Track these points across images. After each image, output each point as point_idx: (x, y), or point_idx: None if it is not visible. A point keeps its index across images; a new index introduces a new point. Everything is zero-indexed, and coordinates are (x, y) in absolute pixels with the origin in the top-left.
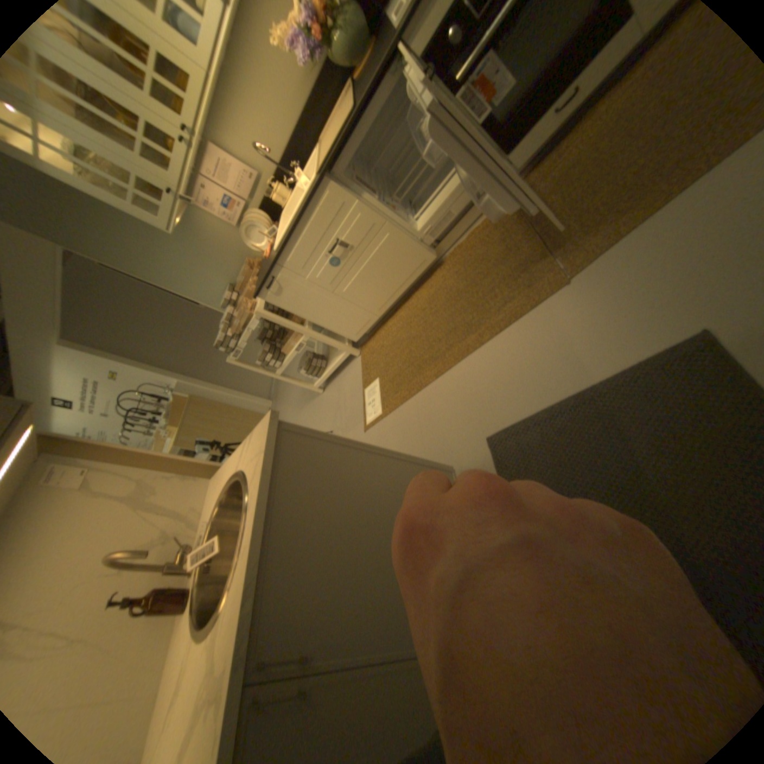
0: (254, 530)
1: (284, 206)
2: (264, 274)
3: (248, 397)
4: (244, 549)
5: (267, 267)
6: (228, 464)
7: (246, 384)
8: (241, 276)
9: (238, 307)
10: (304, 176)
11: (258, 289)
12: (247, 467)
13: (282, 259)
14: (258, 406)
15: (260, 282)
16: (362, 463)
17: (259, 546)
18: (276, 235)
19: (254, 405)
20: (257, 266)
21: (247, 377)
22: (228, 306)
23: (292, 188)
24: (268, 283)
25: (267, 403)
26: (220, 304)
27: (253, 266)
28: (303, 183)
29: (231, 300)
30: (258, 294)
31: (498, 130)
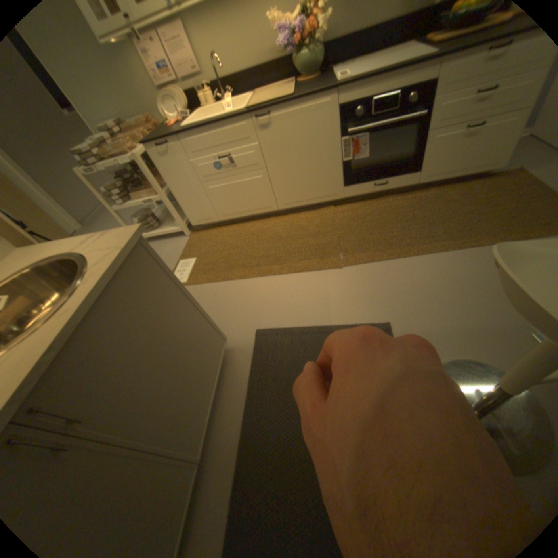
0: (82, 302)
1: (201, 104)
2: (159, 133)
3: (59, 210)
4: (62, 313)
5: (165, 130)
6: (54, 244)
7: (64, 198)
8: (130, 119)
9: (111, 138)
10: (229, 100)
11: (146, 139)
12: (88, 254)
13: (181, 135)
14: (64, 222)
15: (152, 136)
16: (178, 301)
17: (80, 316)
18: (184, 117)
19: (60, 219)
20: (150, 124)
21: (69, 194)
22: (102, 131)
23: (214, 99)
24: (157, 141)
25: (74, 225)
26: (94, 124)
27: (146, 121)
28: (226, 104)
29: (108, 129)
30: (143, 142)
31: (347, 170)
